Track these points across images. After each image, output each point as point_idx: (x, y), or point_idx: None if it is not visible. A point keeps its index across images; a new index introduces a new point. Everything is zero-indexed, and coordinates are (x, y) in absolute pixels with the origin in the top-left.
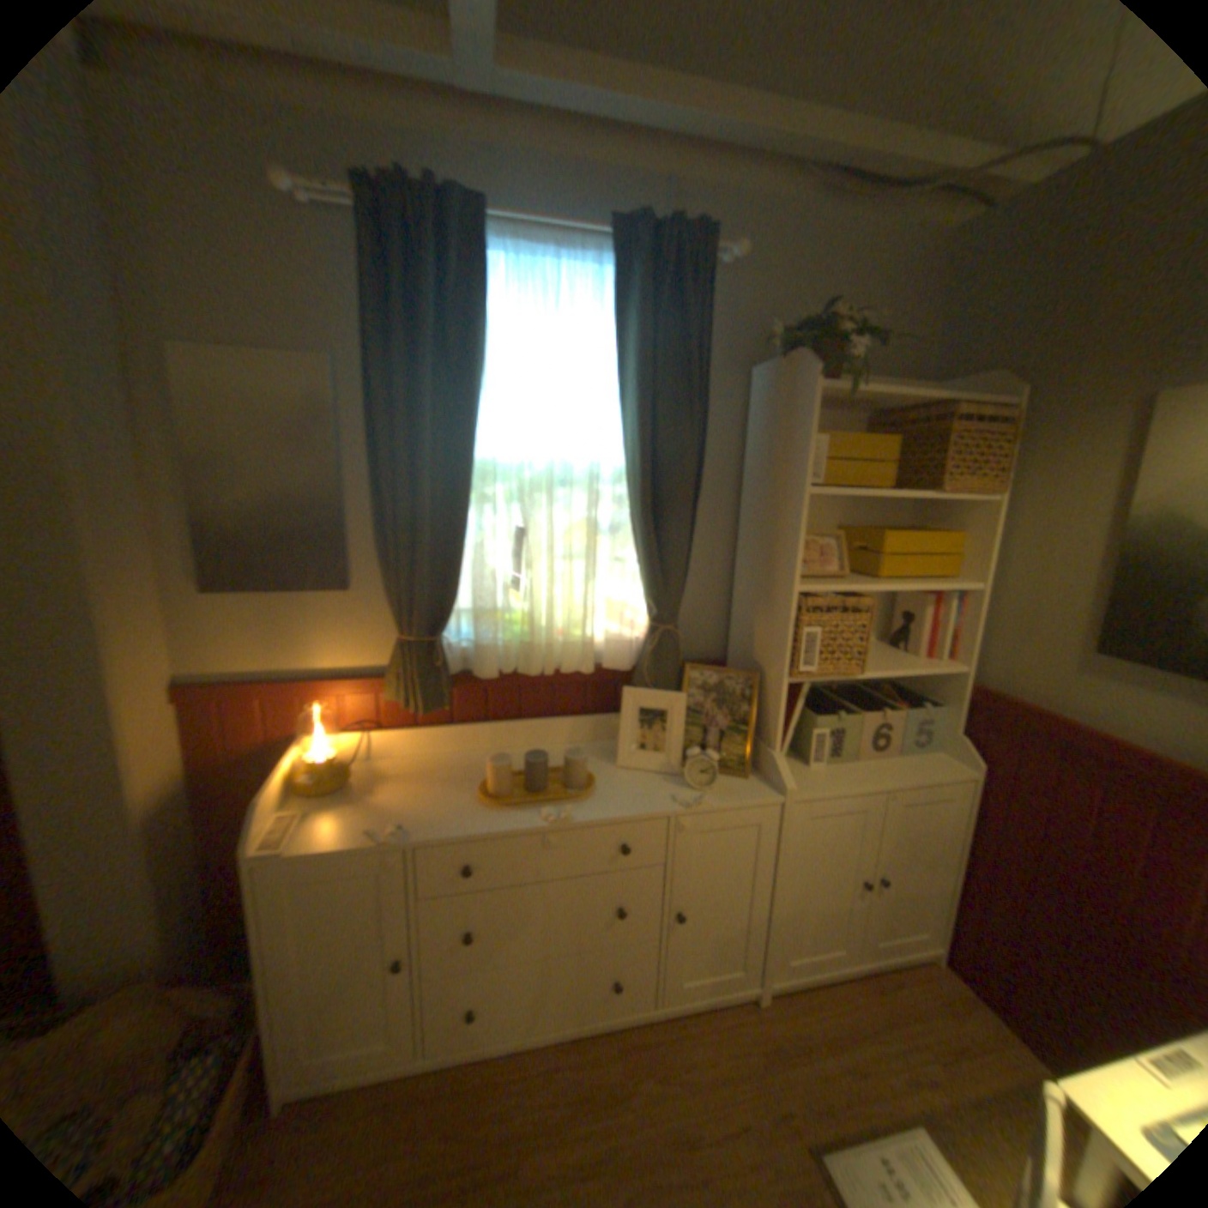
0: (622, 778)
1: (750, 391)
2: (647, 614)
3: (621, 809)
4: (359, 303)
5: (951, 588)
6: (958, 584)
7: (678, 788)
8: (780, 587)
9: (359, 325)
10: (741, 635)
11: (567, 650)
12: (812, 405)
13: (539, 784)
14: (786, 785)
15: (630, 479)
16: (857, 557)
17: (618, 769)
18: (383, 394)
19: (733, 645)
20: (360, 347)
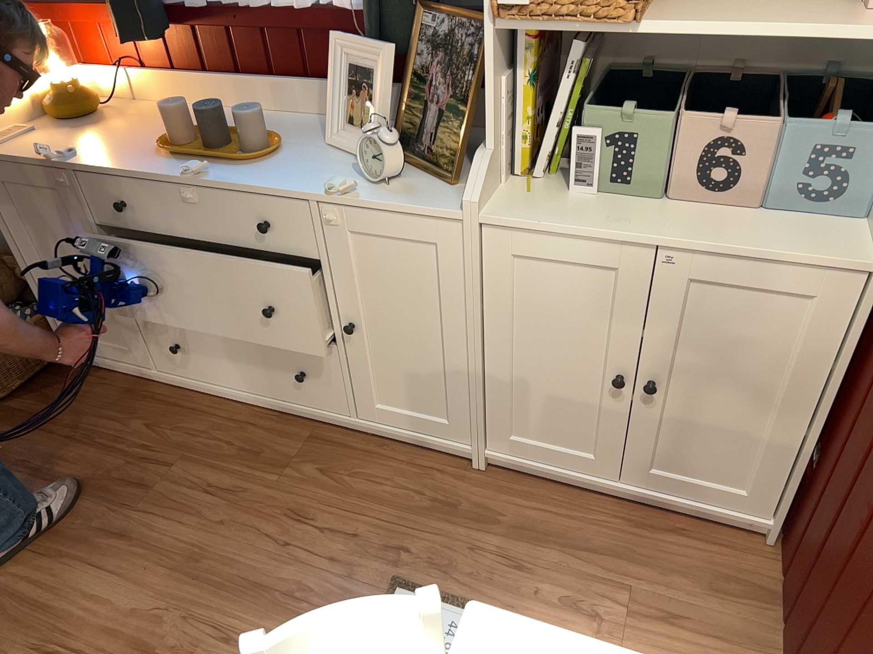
0: (321, 159)
1: None
2: None
3: (271, 183)
4: None
5: None
6: None
7: (359, 179)
8: None
9: None
10: None
11: None
12: None
13: (219, 143)
14: (469, 198)
15: None
16: None
17: (331, 151)
18: None
19: None
20: None
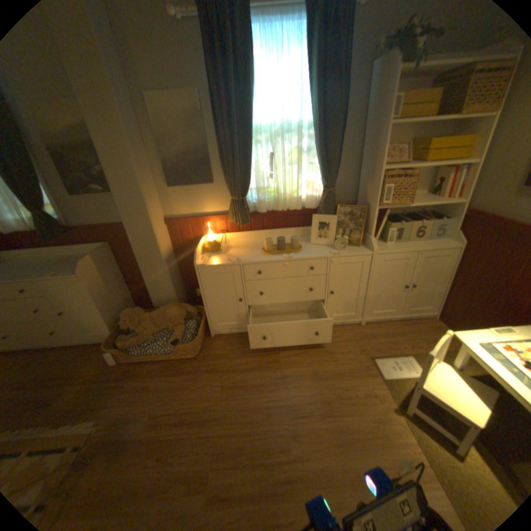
0: (311, 247)
1: (372, 74)
2: (322, 185)
3: (310, 255)
4: (205, 63)
5: (461, 163)
6: (468, 161)
7: (332, 250)
8: (377, 168)
9: (206, 73)
10: (362, 192)
11: (291, 202)
12: (395, 79)
13: (282, 248)
14: (374, 248)
15: (315, 126)
16: (418, 152)
17: (310, 245)
18: (217, 102)
19: (359, 197)
20: (208, 83)
